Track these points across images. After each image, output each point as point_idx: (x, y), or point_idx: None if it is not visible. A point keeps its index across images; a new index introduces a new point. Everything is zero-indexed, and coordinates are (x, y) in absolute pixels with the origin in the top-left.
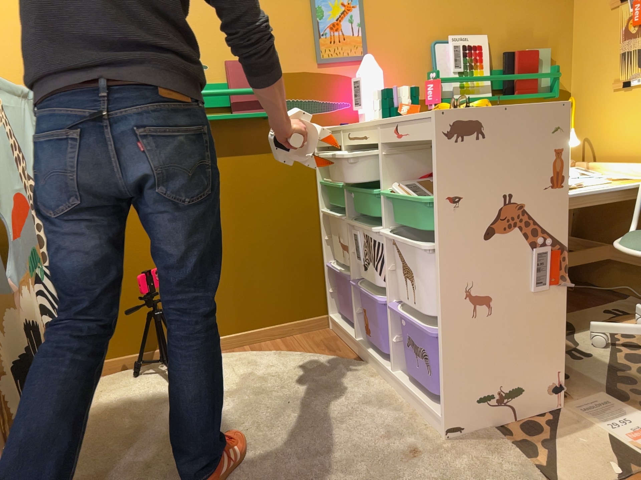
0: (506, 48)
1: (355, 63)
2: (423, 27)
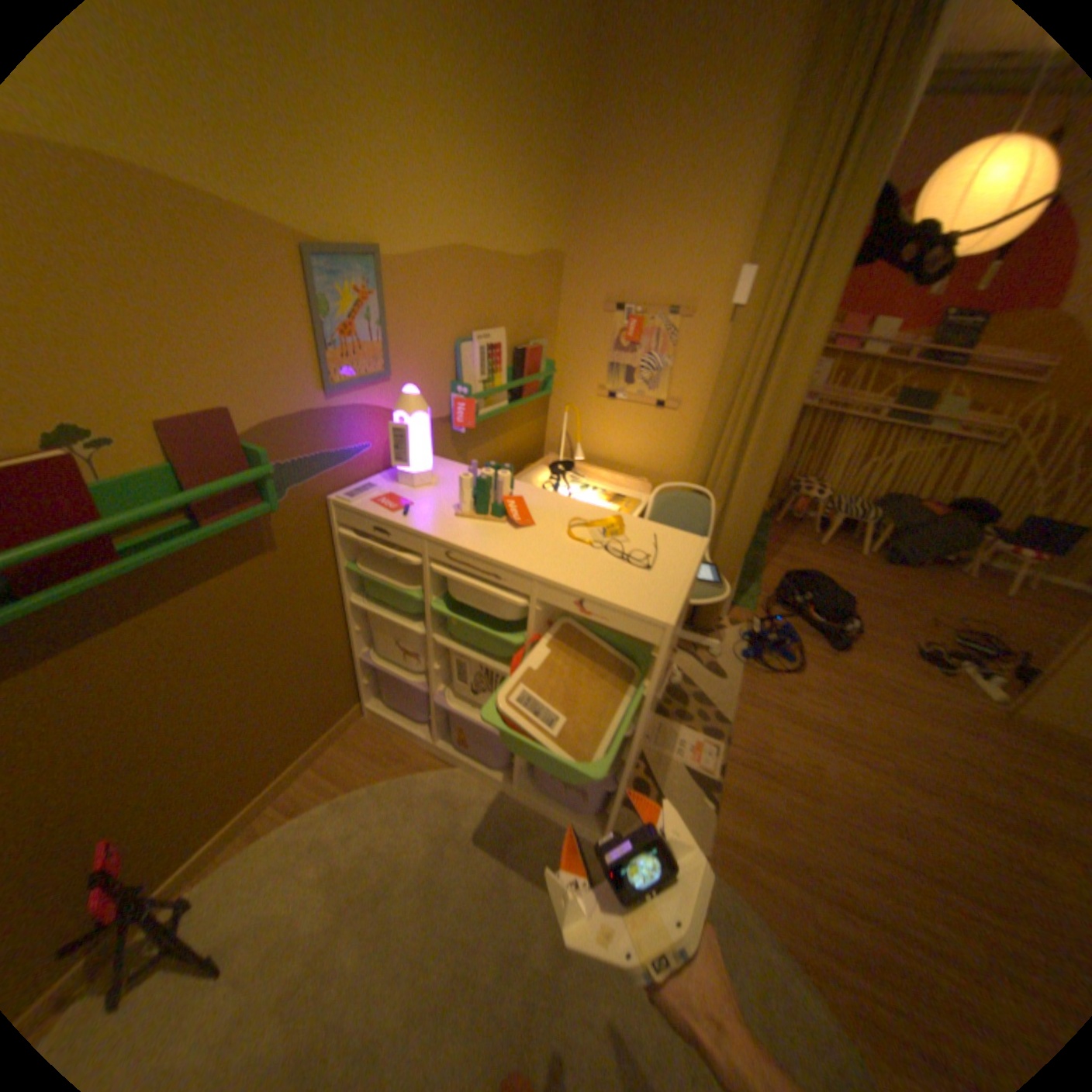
0: (516, 340)
1: (377, 385)
2: (449, 321)
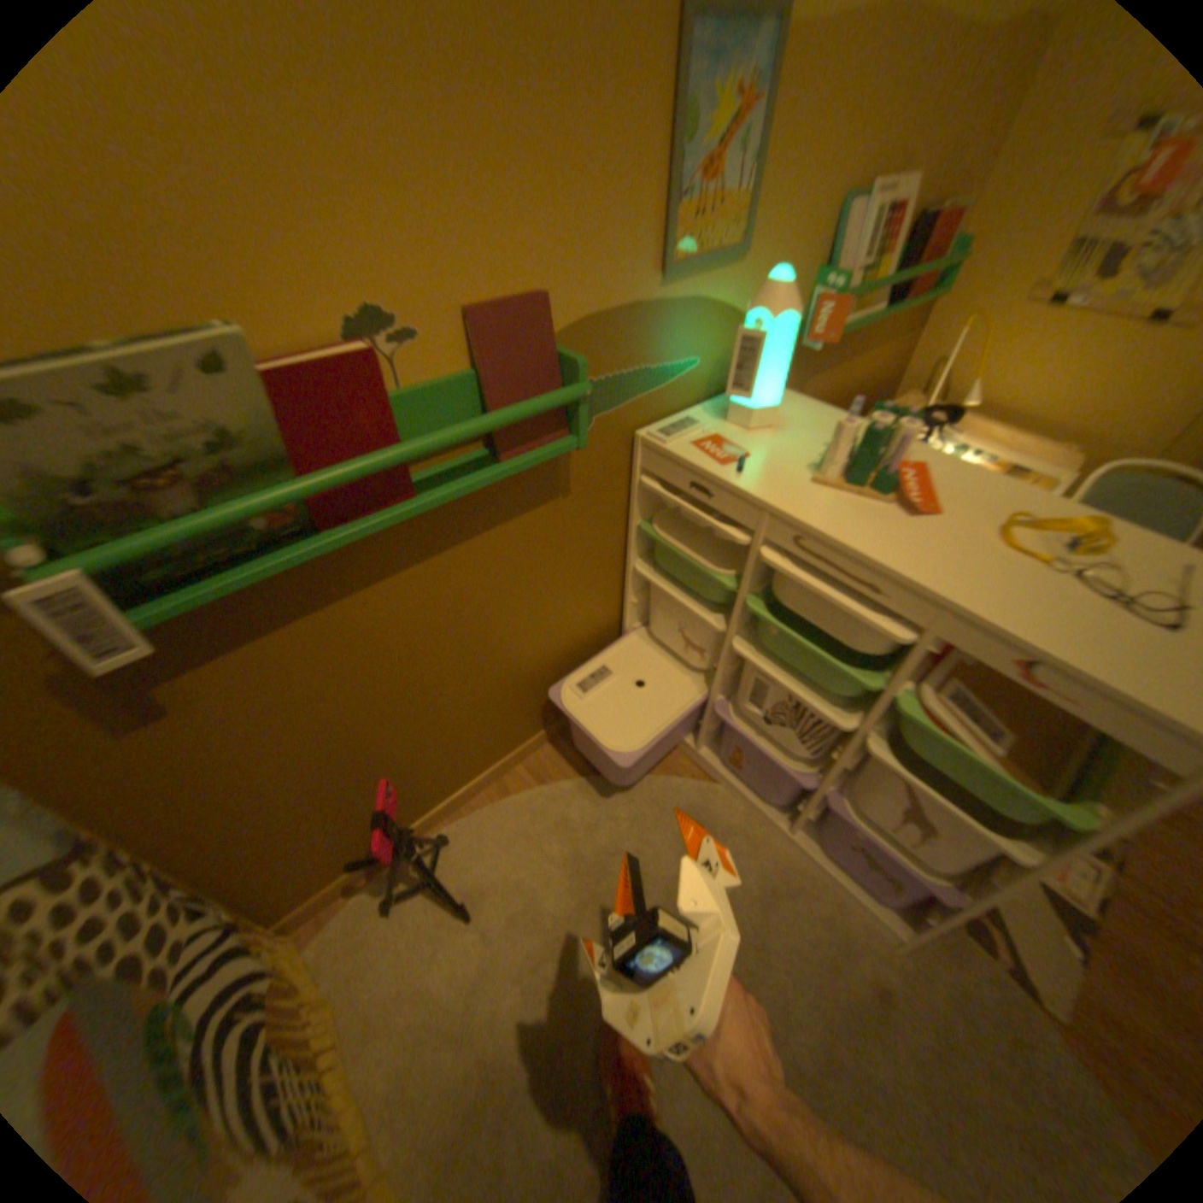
0: (926, 196)
1: (726, 265)
2: (847, 154)
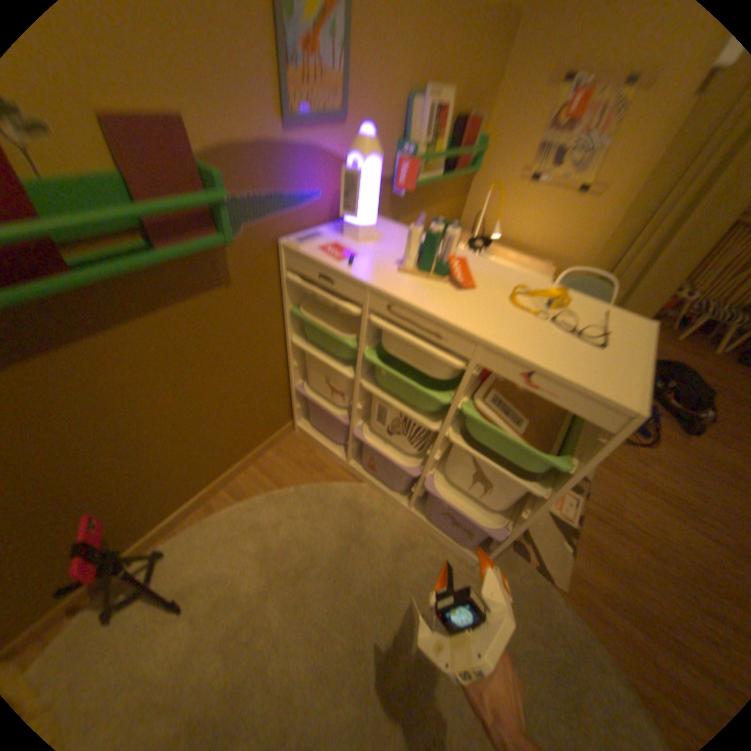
0: (461, 104)
1: (333, 121)
2: (409, 60)
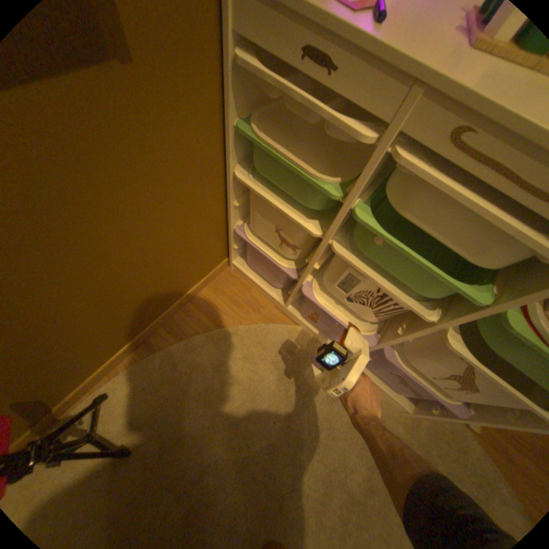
0: None
1: None
2: None
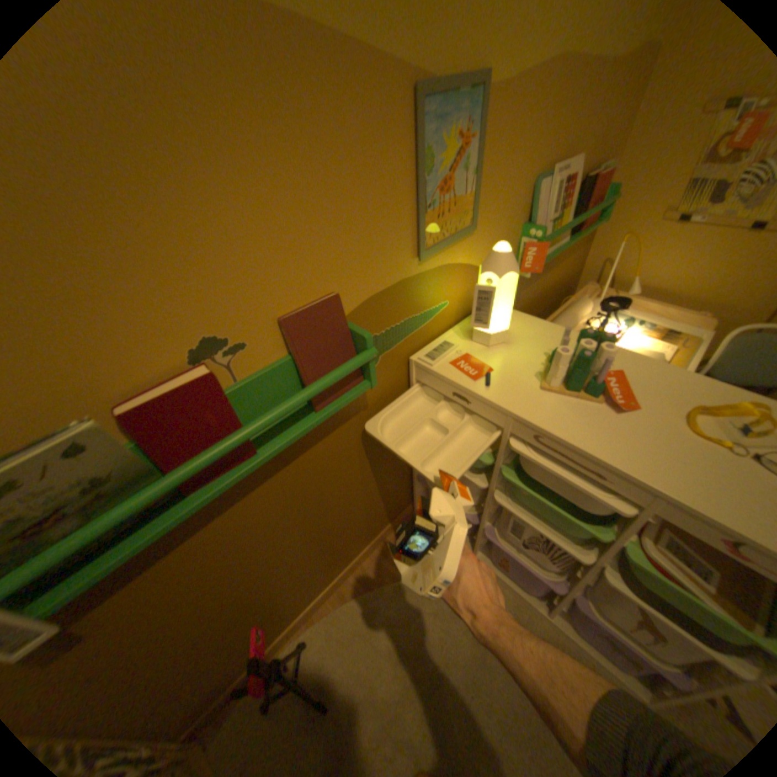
0: (588, 164)
1: (462, 240)
2: (536, 153)
